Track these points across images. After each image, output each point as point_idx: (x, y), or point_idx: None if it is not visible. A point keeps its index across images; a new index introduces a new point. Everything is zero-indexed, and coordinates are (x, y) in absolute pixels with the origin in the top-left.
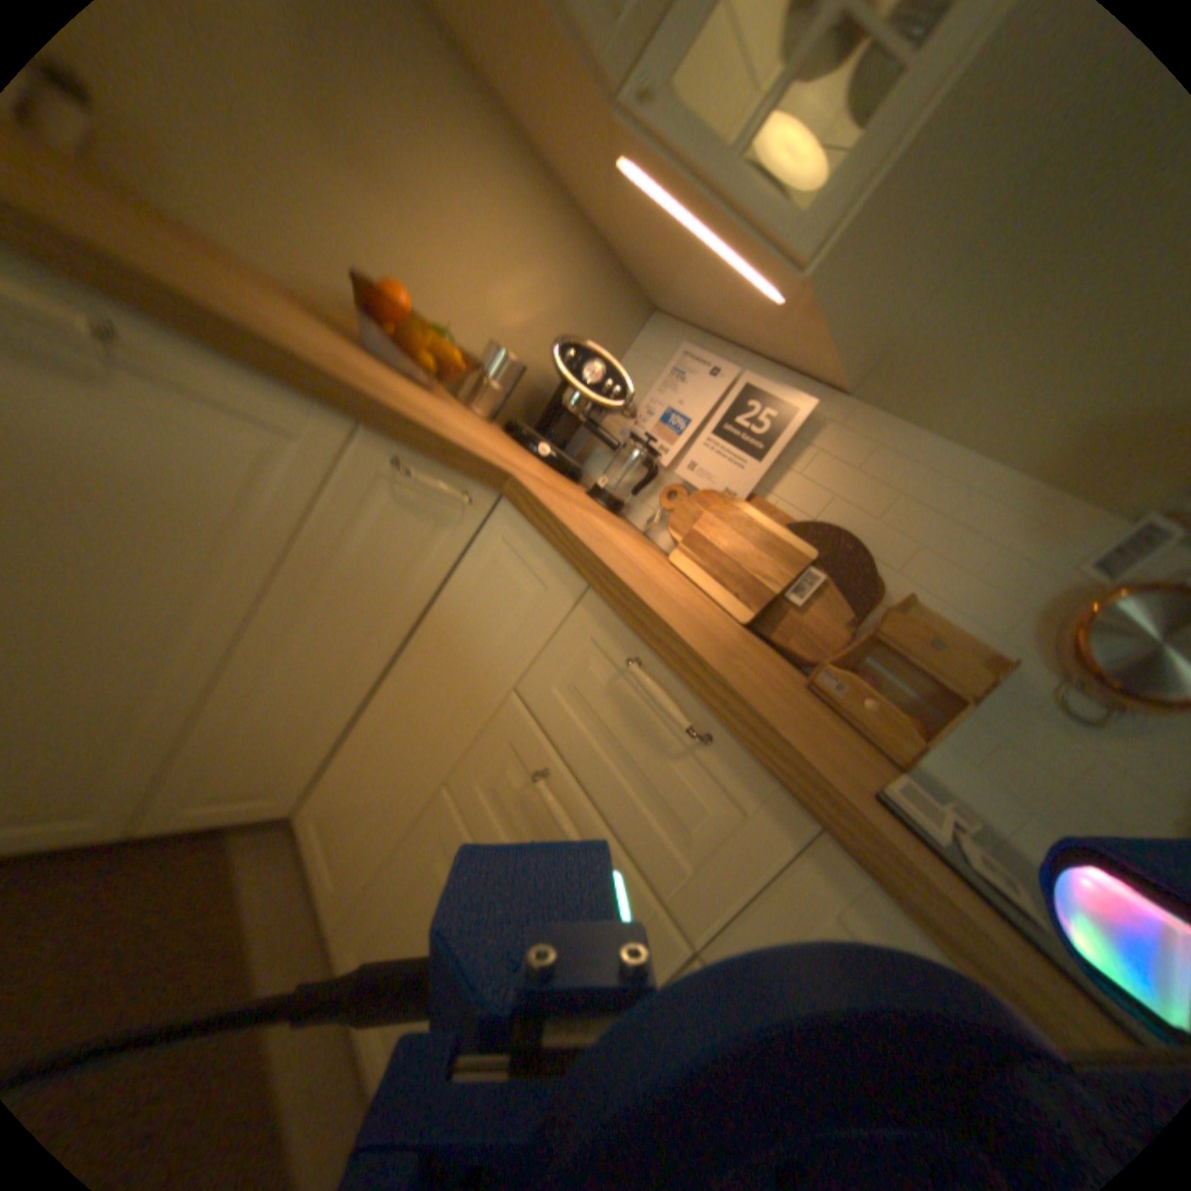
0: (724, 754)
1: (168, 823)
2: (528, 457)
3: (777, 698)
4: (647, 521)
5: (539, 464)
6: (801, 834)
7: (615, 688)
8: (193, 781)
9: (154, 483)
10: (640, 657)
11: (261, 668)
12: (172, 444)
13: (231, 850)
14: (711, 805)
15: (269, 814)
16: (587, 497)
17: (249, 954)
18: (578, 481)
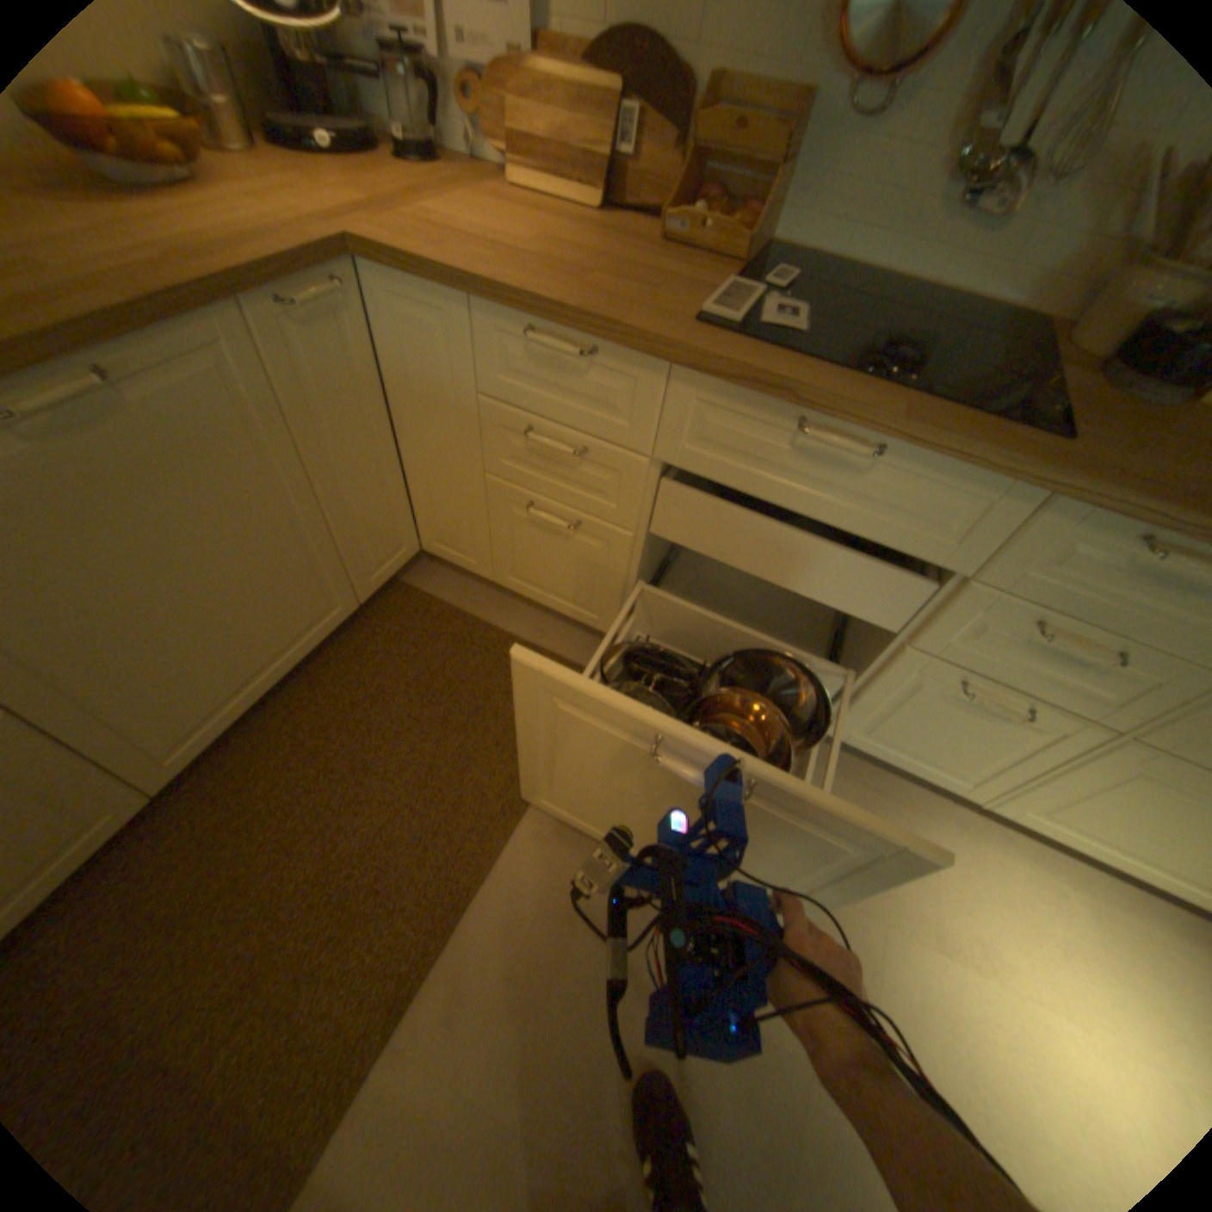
0: (604, 352)
1: (373, 587)
2: (320, 171)
3: (623, 286)
4: (462, 139)
5: (332, 166)
6: (659, 369)
7: (528, 353)
8: (363, 562)
9: (199, 434)
10: (527, 324)
11: (336, 486)
12: (183, 406)
13: (411, 581)
14: (614, 384)
15: (410, 556)
16: (397, 164)
17: (465, 608)
18: (372, 140)
